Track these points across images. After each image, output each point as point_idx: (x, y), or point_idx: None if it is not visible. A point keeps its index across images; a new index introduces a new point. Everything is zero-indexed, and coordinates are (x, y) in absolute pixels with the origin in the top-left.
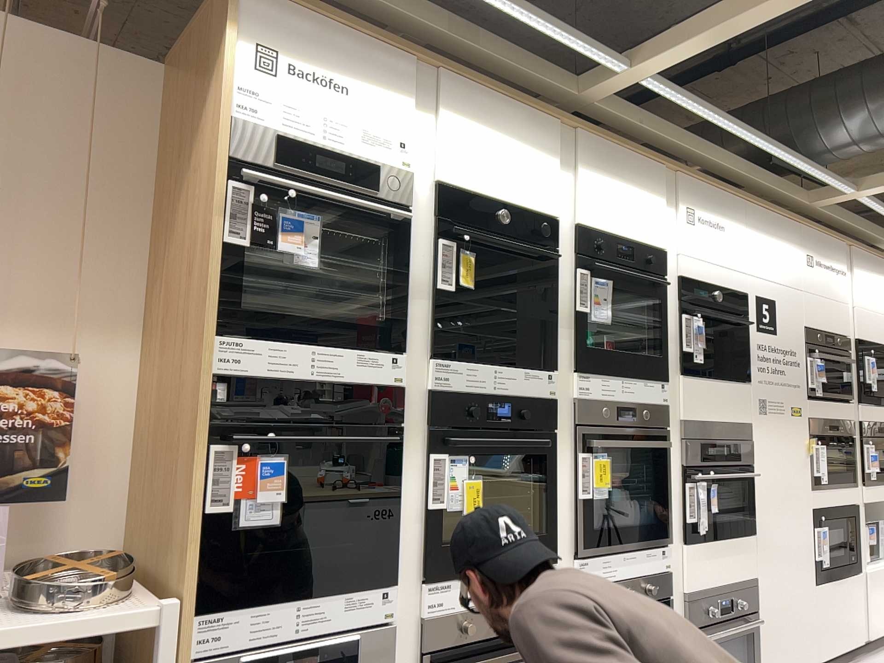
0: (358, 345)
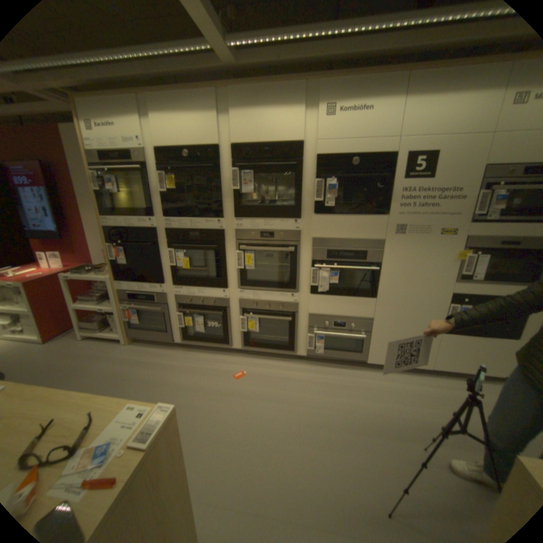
0: (135, 216)
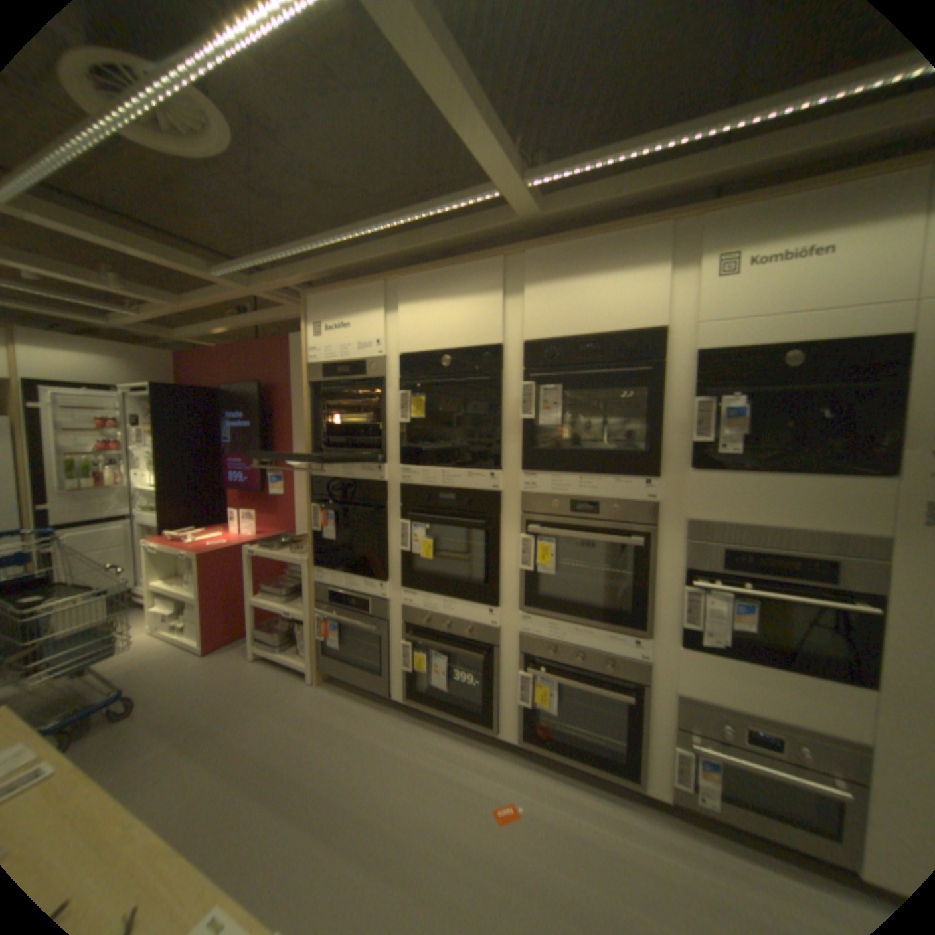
0: (359, 462)
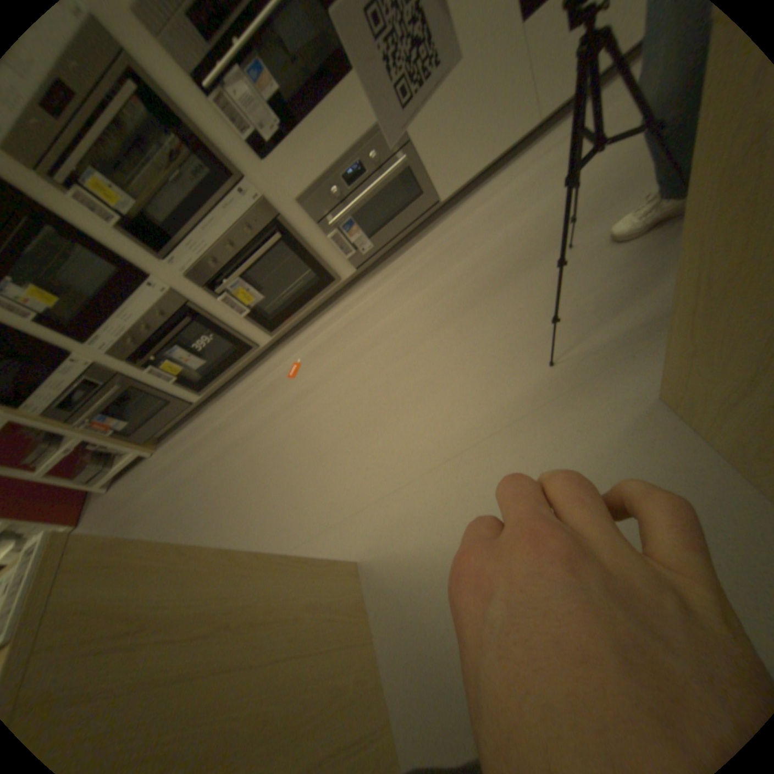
0: None
